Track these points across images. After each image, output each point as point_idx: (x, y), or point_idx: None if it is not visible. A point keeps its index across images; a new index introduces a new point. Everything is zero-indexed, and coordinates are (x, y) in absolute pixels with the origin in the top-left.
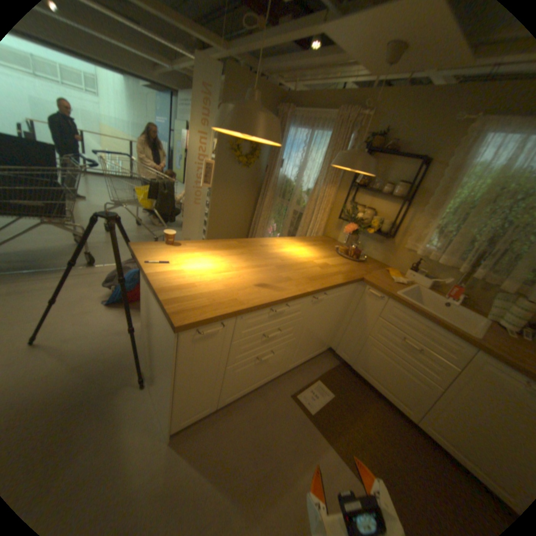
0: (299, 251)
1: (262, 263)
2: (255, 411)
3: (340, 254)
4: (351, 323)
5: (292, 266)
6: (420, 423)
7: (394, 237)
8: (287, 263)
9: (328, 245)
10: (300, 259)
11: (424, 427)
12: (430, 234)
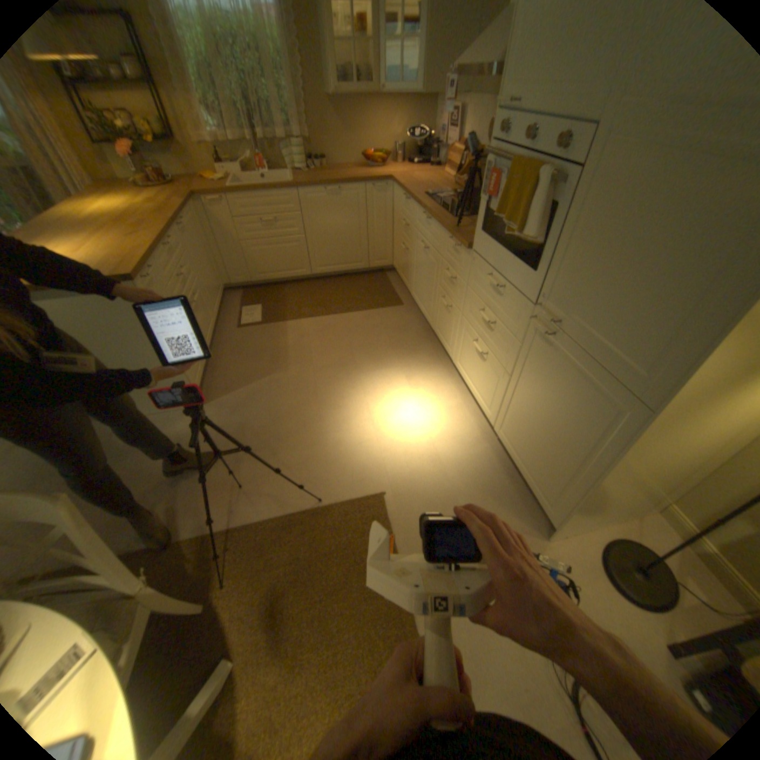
0: (104, 205)
1: (94, 227)
2: (226, 351)
3: (143, 187)
4: (218, 246)
5: (124, 215)
6: (310, 272)
7: (172, 137)
8: (115, 216)
9: (117, 187)
10: (118, 208)
11: (313, 272)
12: (200, 115)
